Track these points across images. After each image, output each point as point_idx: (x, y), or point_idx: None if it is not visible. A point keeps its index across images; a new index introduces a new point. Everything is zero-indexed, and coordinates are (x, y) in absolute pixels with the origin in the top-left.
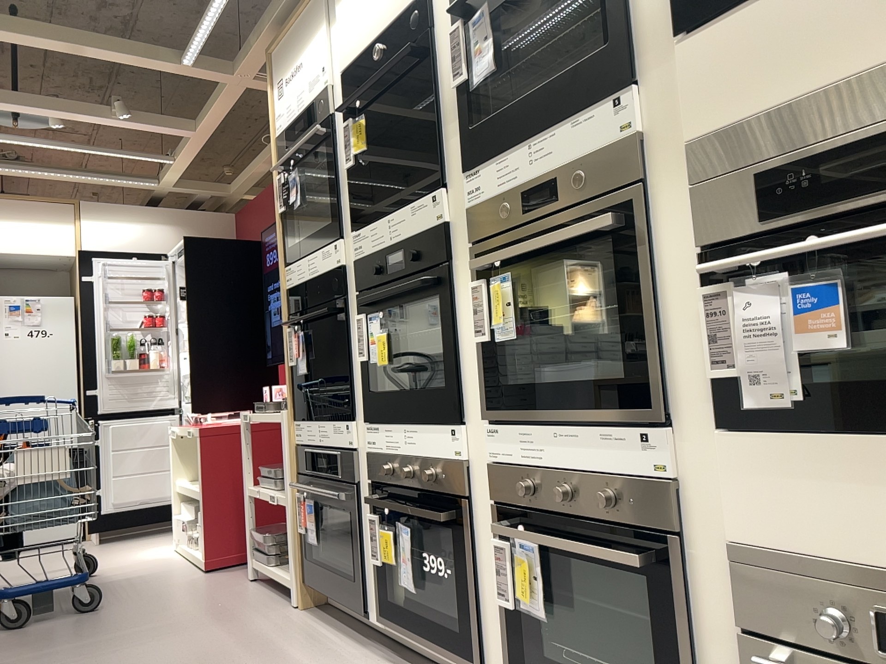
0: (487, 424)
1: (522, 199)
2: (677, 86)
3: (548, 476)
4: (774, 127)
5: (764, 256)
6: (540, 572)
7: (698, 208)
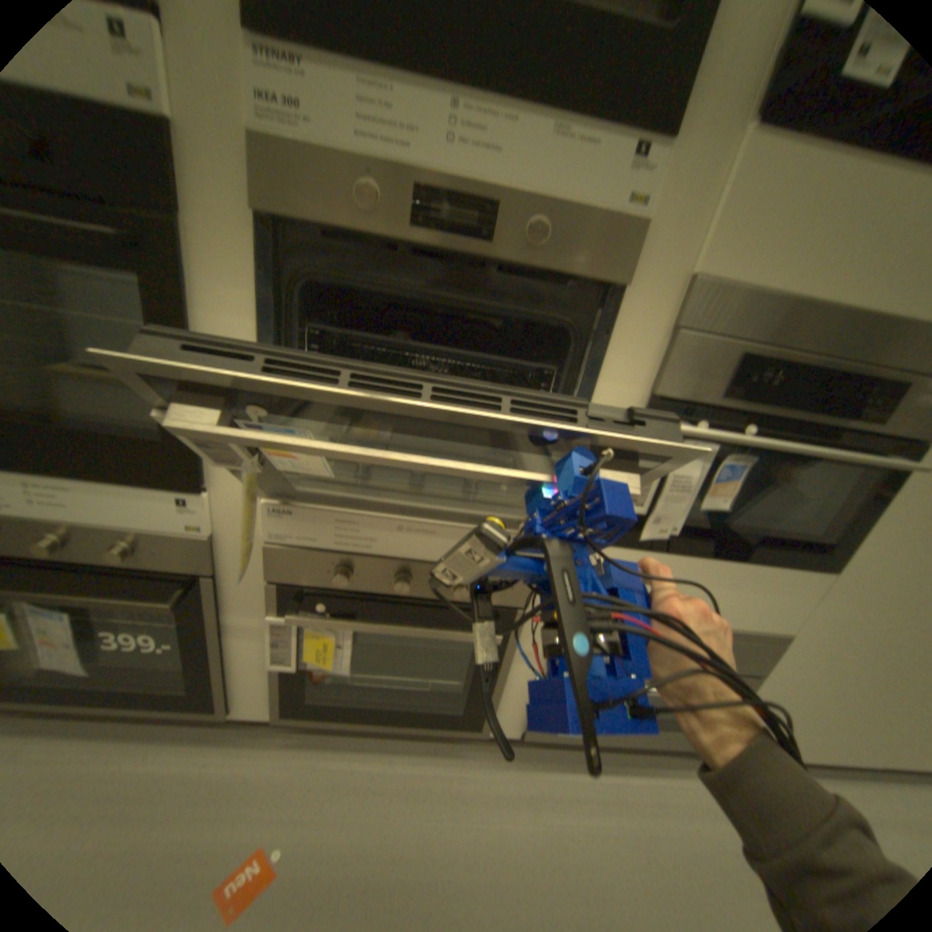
0: (265, 497)
1: (416, 197)
2: (719, 186)
3: (379, 562)
4: (785, 314)
5: (737, 440)
6: (349, 642)
7: (680, 355)
